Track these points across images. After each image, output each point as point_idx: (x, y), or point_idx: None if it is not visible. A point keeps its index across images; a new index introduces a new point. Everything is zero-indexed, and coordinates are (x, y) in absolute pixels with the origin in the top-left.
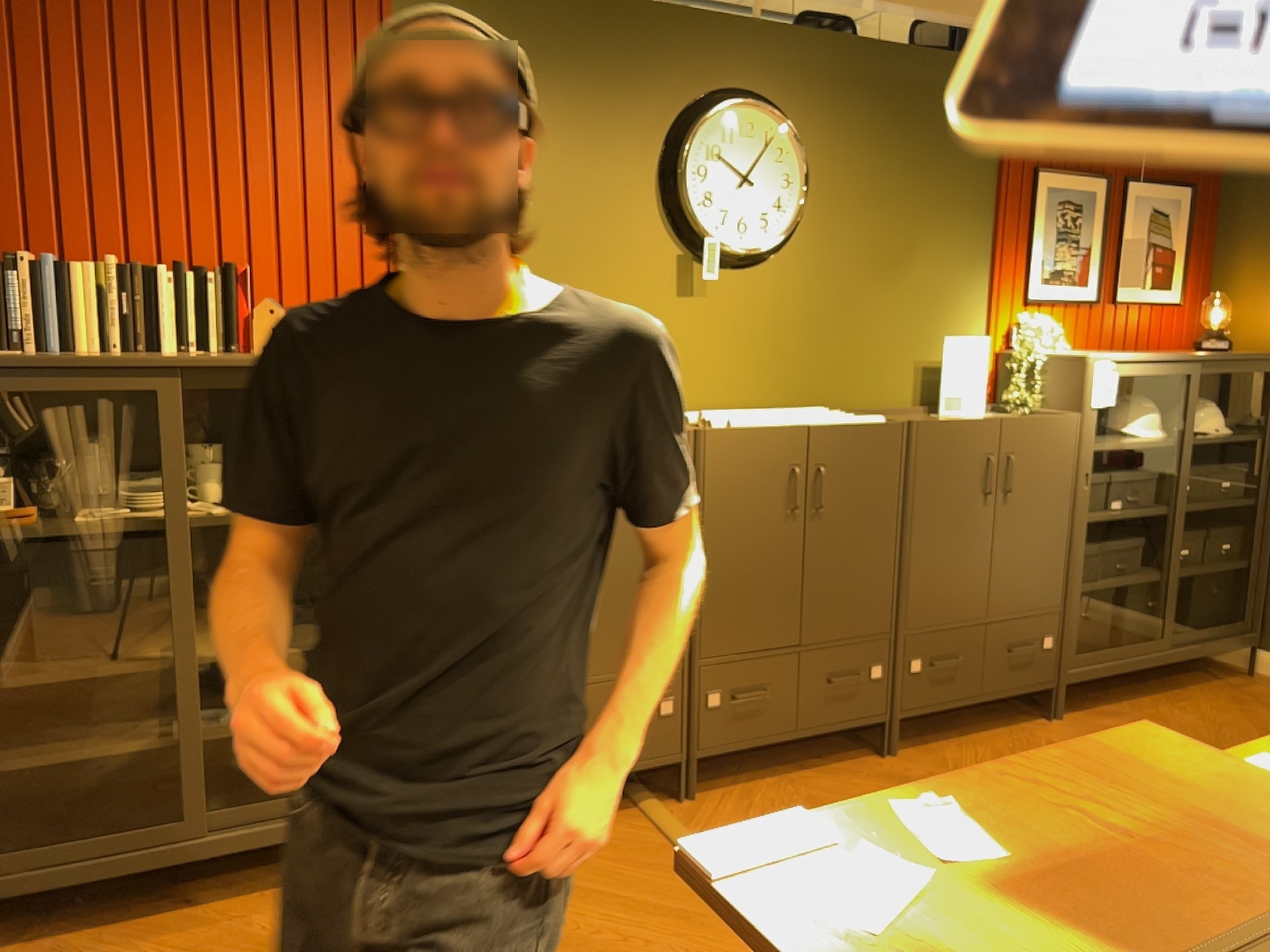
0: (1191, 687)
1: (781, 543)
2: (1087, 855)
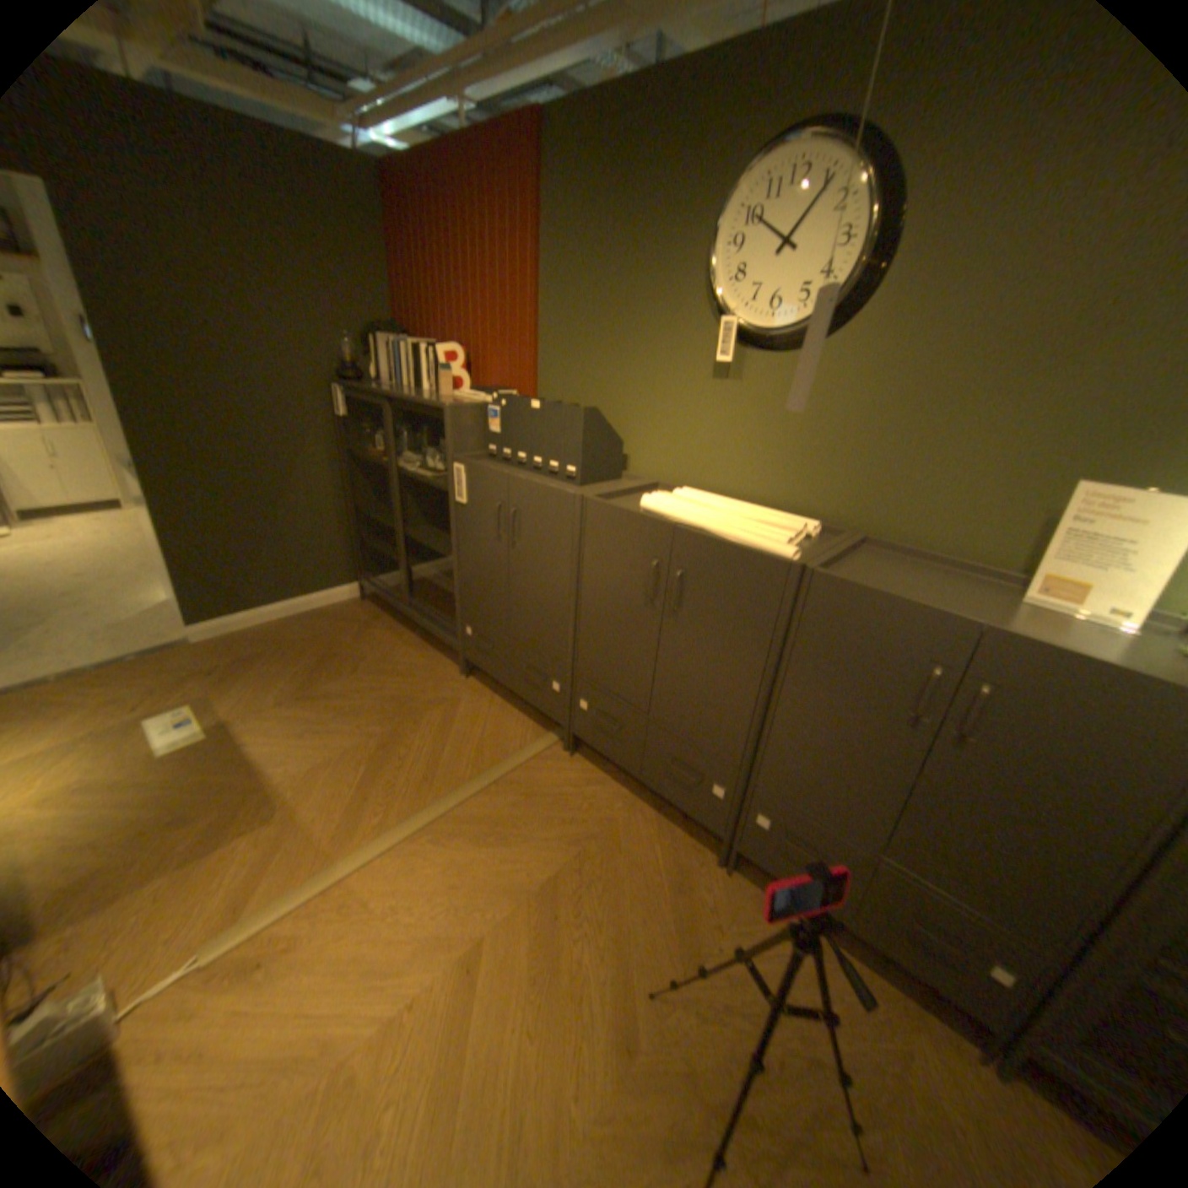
0: None
1: (639, 620)
2: None
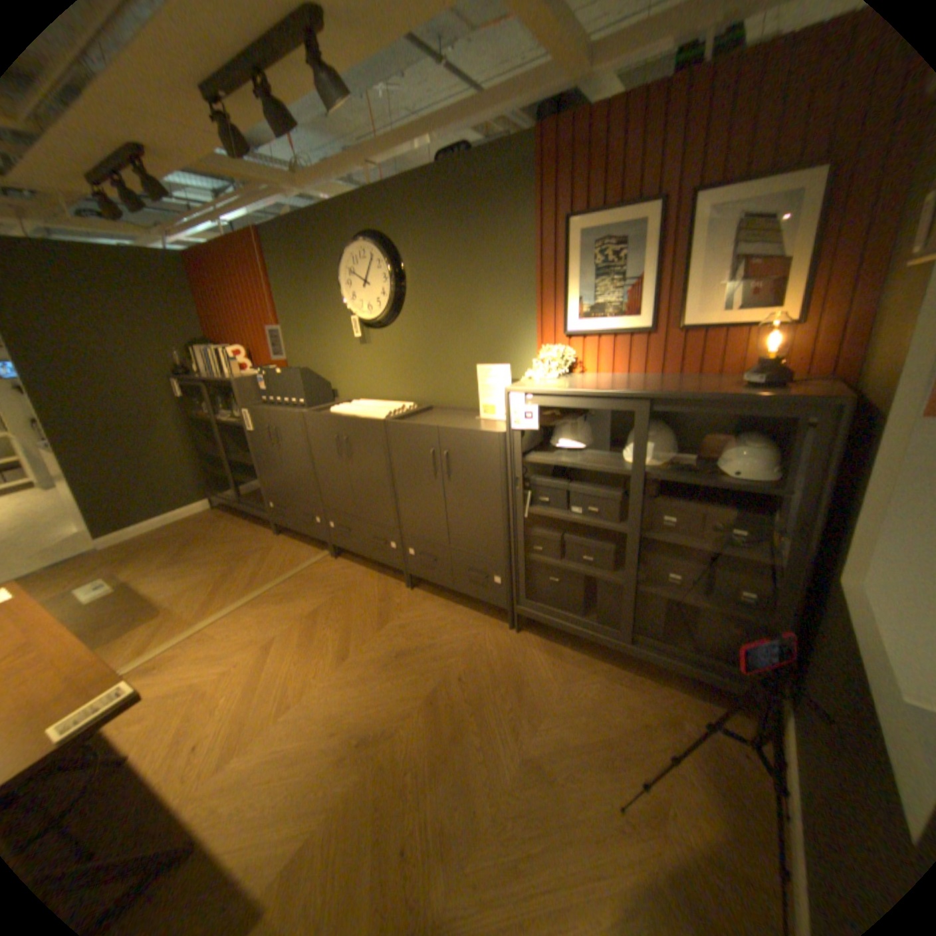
0: (671, 688)
1: (339, 468)
2: None
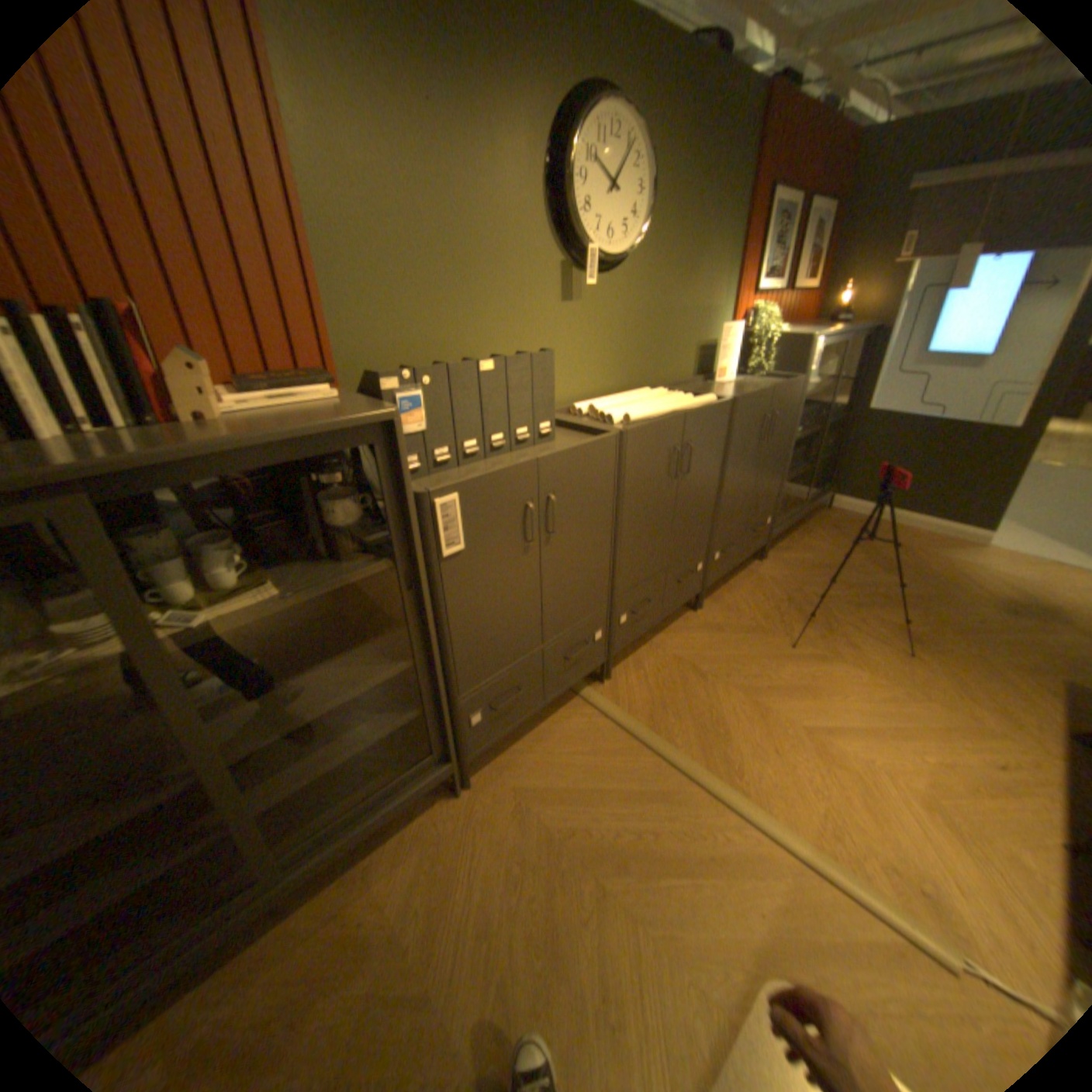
0: (807, 522)
1: (663, 503)
2: None
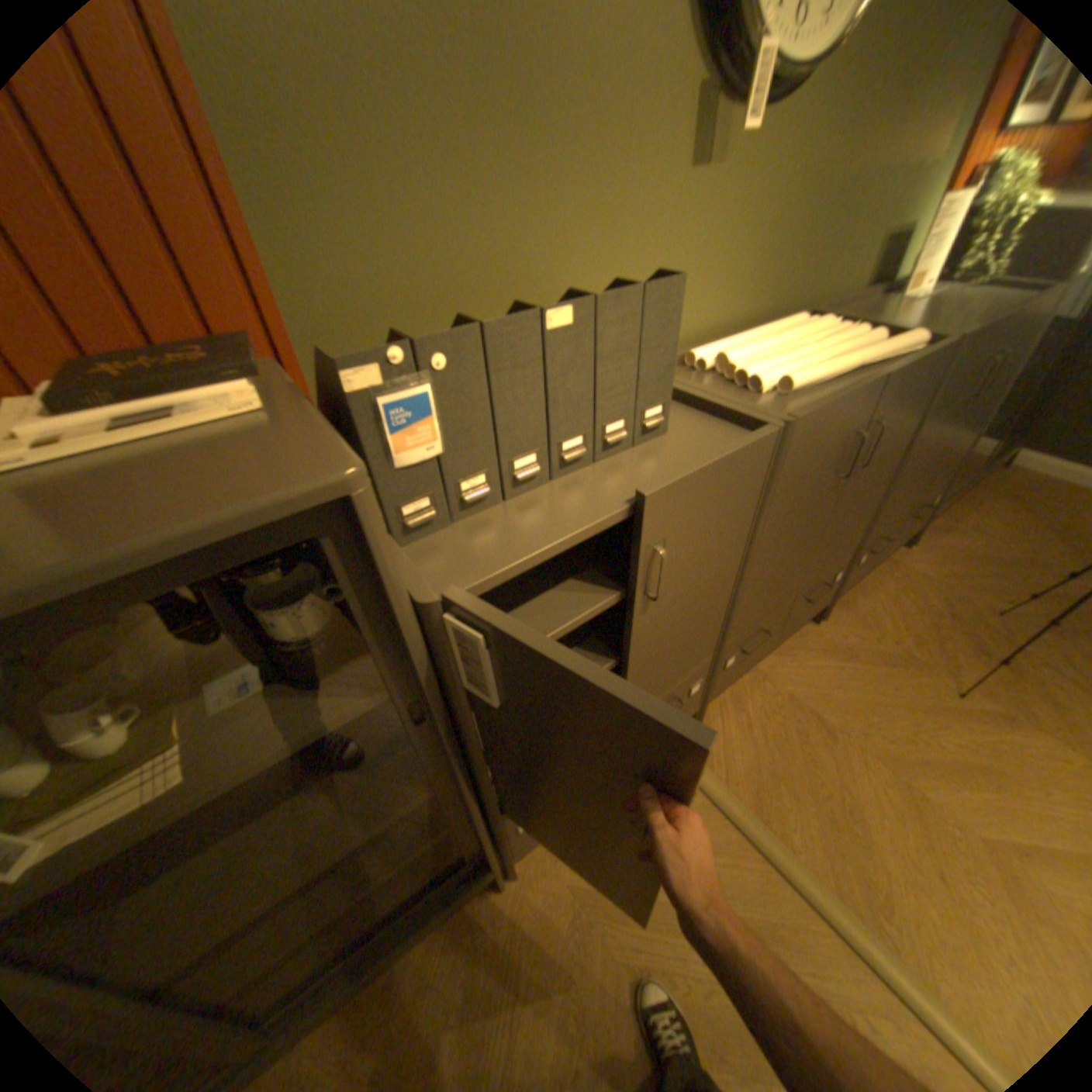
0: (974, 487)
1: (819, 514)
2: None
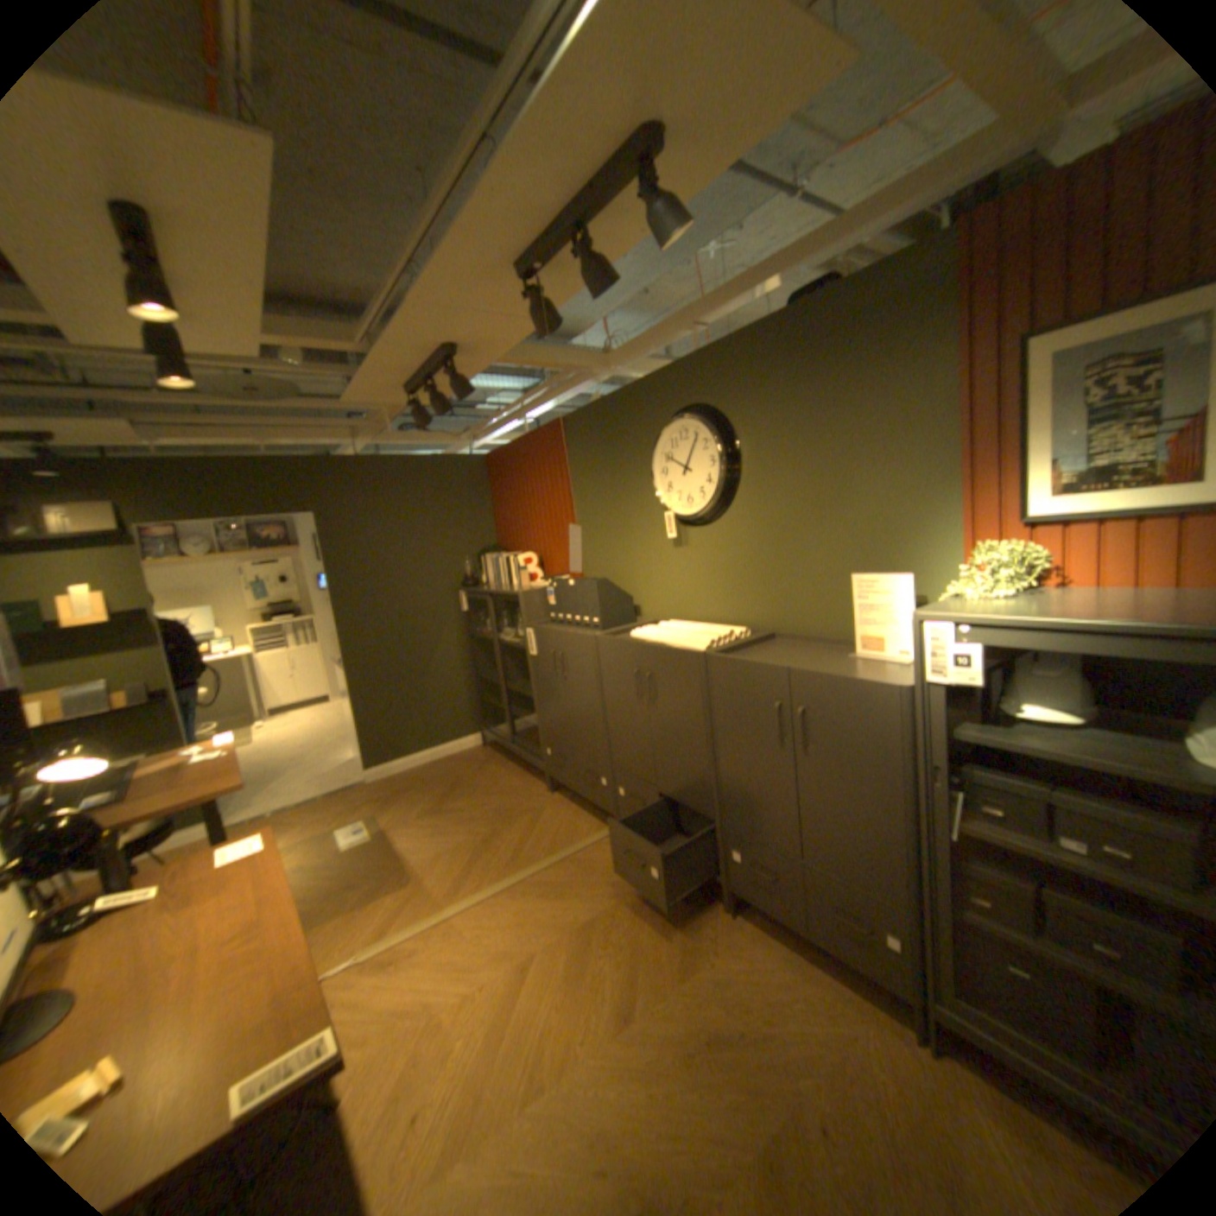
0: None
1: (637, 715)
2: (185, 774)
